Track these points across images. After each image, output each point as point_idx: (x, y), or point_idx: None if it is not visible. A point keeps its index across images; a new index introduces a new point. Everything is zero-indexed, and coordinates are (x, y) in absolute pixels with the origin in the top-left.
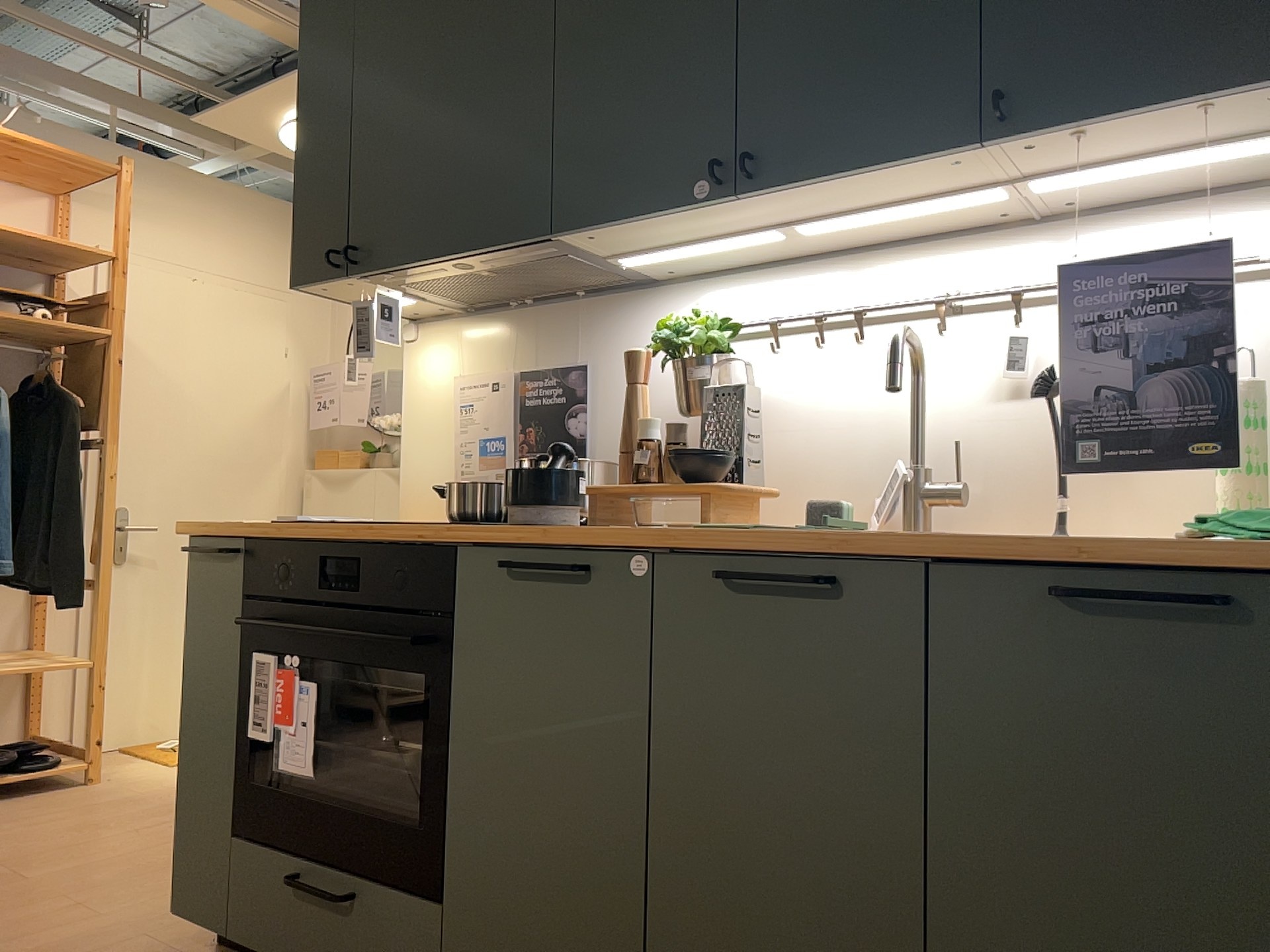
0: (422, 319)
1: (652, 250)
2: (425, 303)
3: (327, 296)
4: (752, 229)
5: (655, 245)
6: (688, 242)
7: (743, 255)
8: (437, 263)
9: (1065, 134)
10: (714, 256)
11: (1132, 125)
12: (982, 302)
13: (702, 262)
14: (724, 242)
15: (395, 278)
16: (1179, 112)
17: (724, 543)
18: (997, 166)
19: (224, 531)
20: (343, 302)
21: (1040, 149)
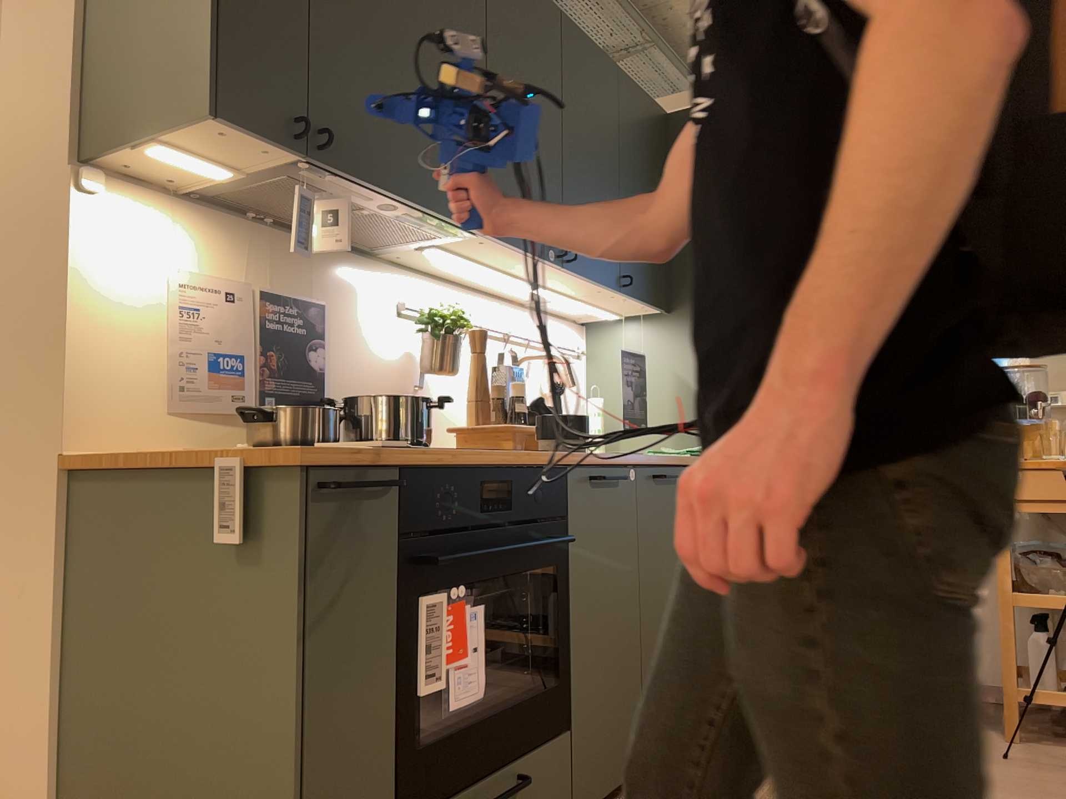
0: (102, 169)
1: (459, 254)
2: (203, 178)
3: (193, 131)
4: (505, 270)
5: (463, 252)
6: (478, 260)
7: (440, 267)
8: (390, 197)
9: (628, 297)
10: (437, 262)
11: (633, 301)
12: (514, 338)
13: (418, 260)
14: (485, 268)
15: (323, 178)
16: (643, 304)
17: (660, 461)
18: (597, 294)
19: (378, 459)
20: (161, 137)
21: (613, 296)
